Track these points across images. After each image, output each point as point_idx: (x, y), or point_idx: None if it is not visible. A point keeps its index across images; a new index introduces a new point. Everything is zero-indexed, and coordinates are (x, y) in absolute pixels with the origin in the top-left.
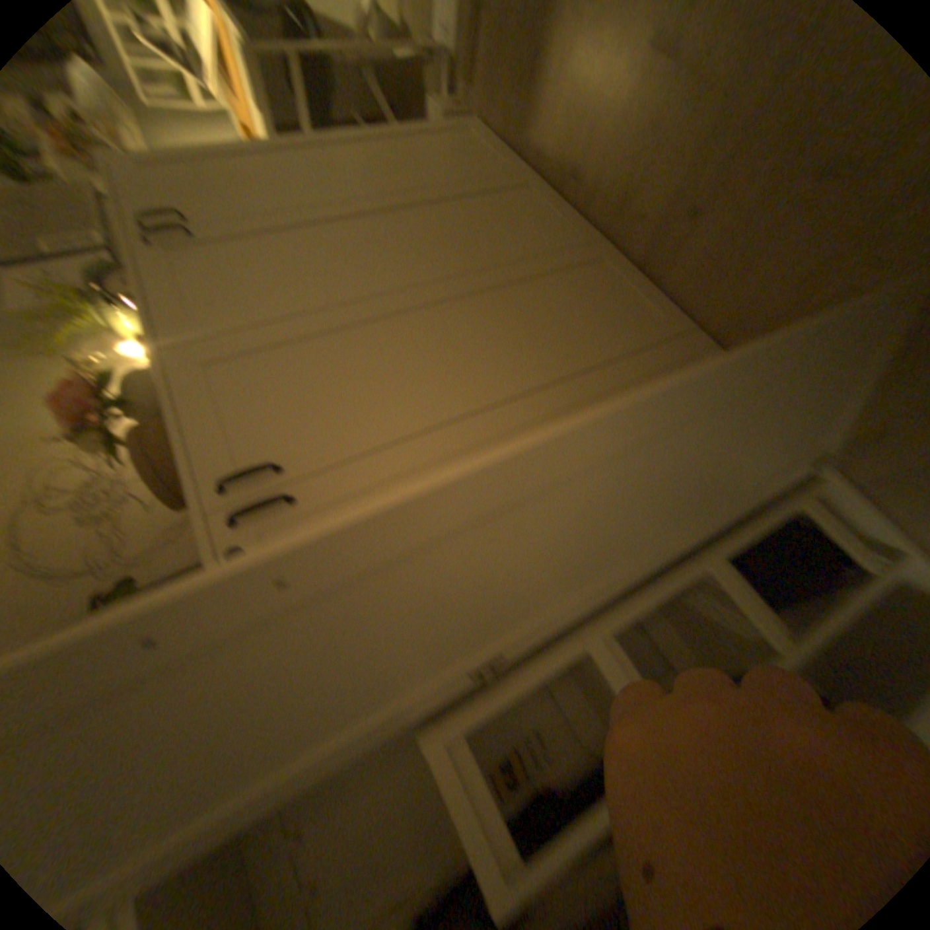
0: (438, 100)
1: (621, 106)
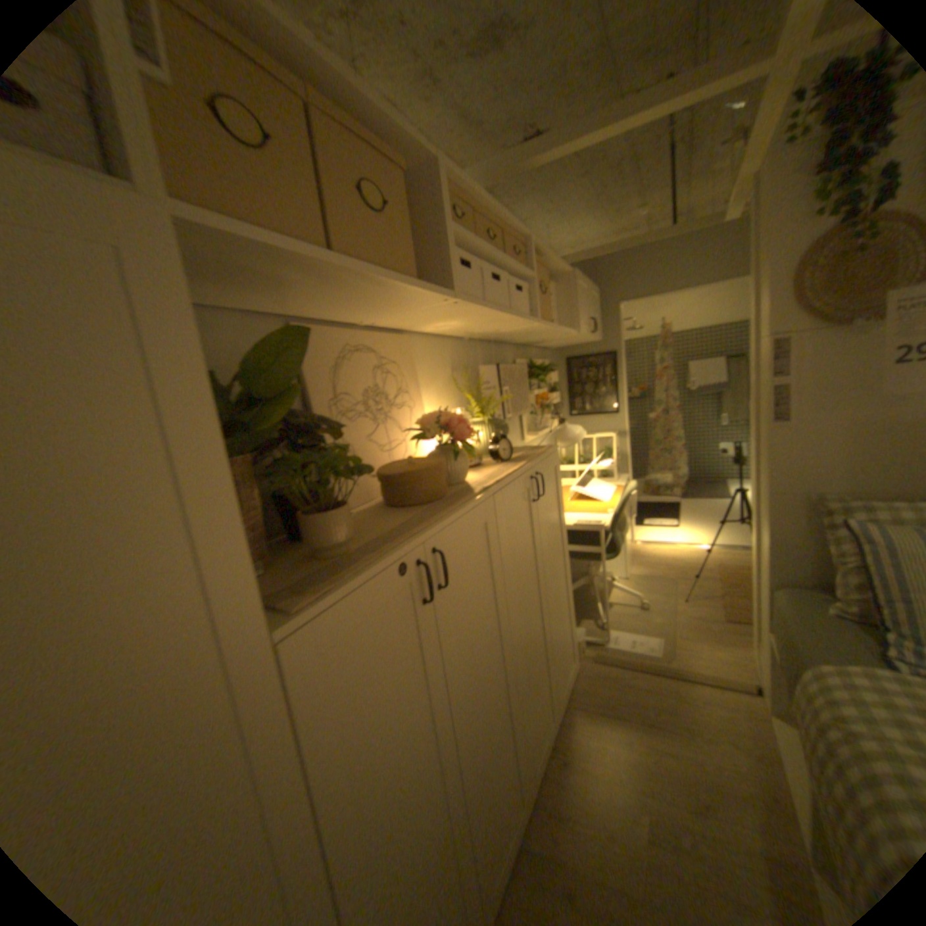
0: (581, 636)
1: (609, 799)
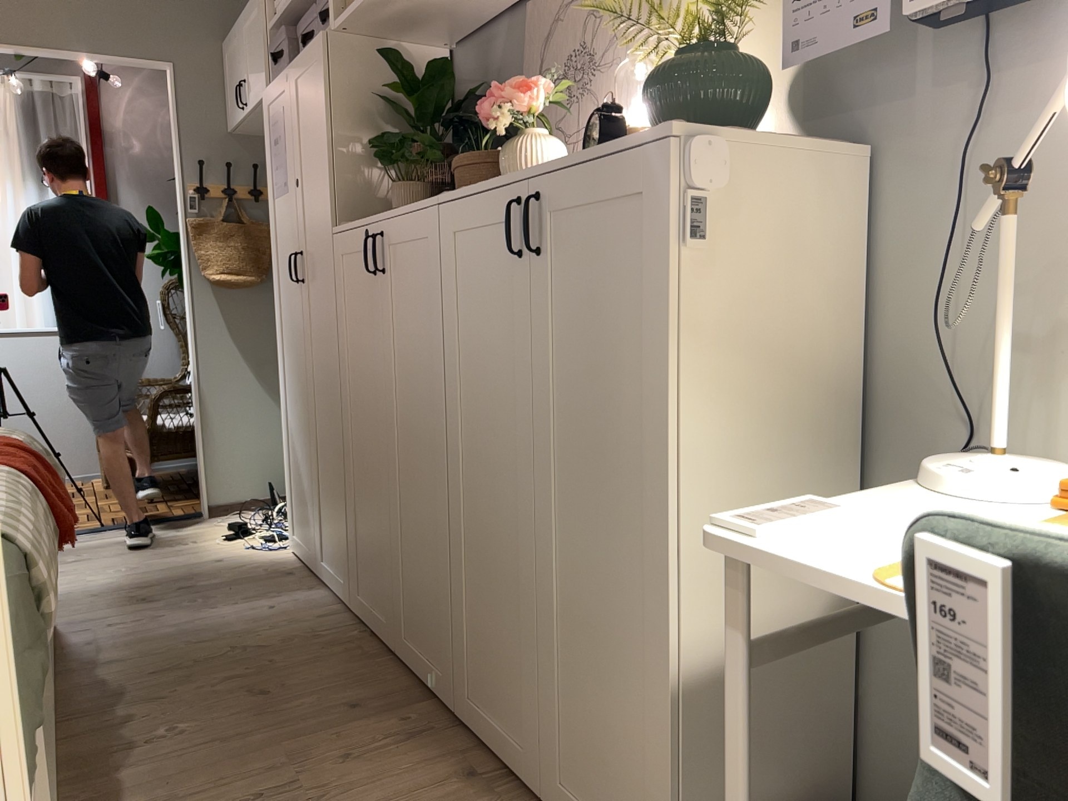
0: None
1: (373, 791)
